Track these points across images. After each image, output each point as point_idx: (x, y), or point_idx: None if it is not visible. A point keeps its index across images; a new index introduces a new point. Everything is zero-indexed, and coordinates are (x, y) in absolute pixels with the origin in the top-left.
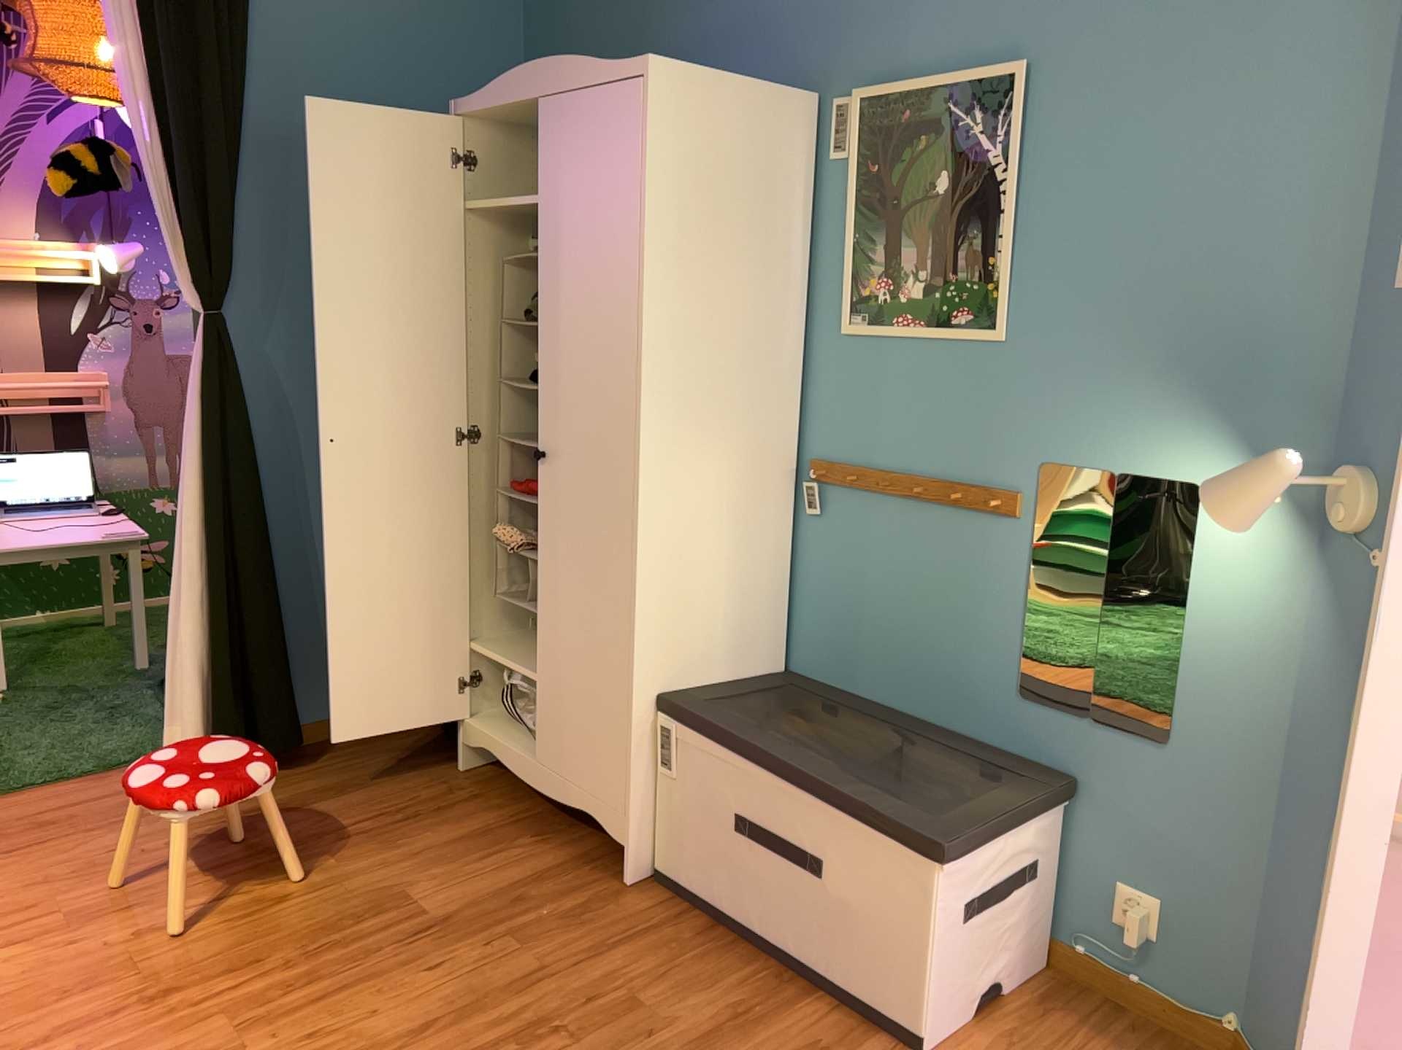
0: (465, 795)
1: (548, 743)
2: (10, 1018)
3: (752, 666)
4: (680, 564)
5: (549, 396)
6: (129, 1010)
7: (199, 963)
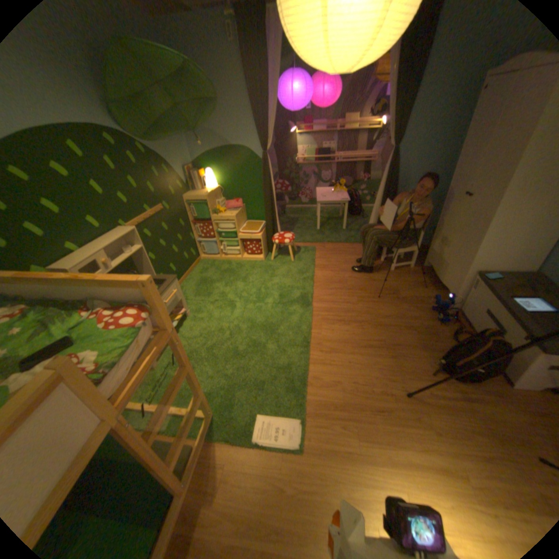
0: (422, 273)
1: (446, 269)
2: (327, 283)
3: (520, 270)
4: (503, 237)
5: (481, 178)
6: (343, 290)
7: (356, 287)
